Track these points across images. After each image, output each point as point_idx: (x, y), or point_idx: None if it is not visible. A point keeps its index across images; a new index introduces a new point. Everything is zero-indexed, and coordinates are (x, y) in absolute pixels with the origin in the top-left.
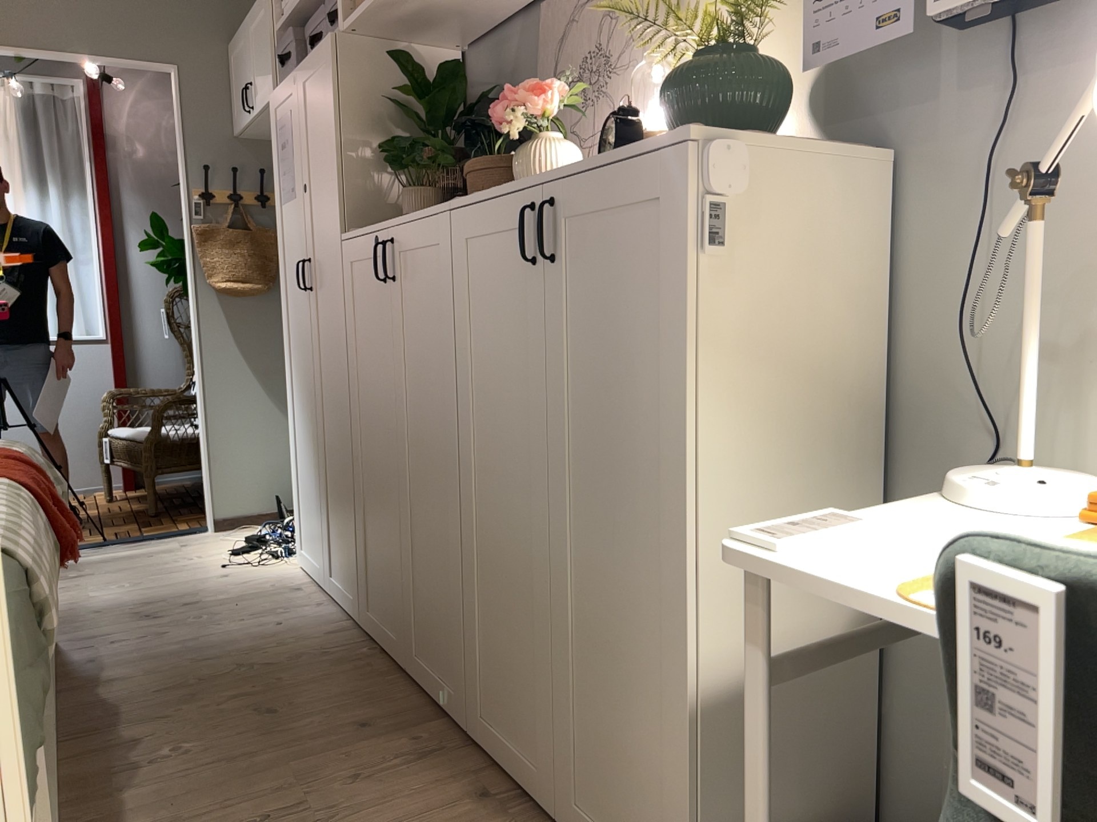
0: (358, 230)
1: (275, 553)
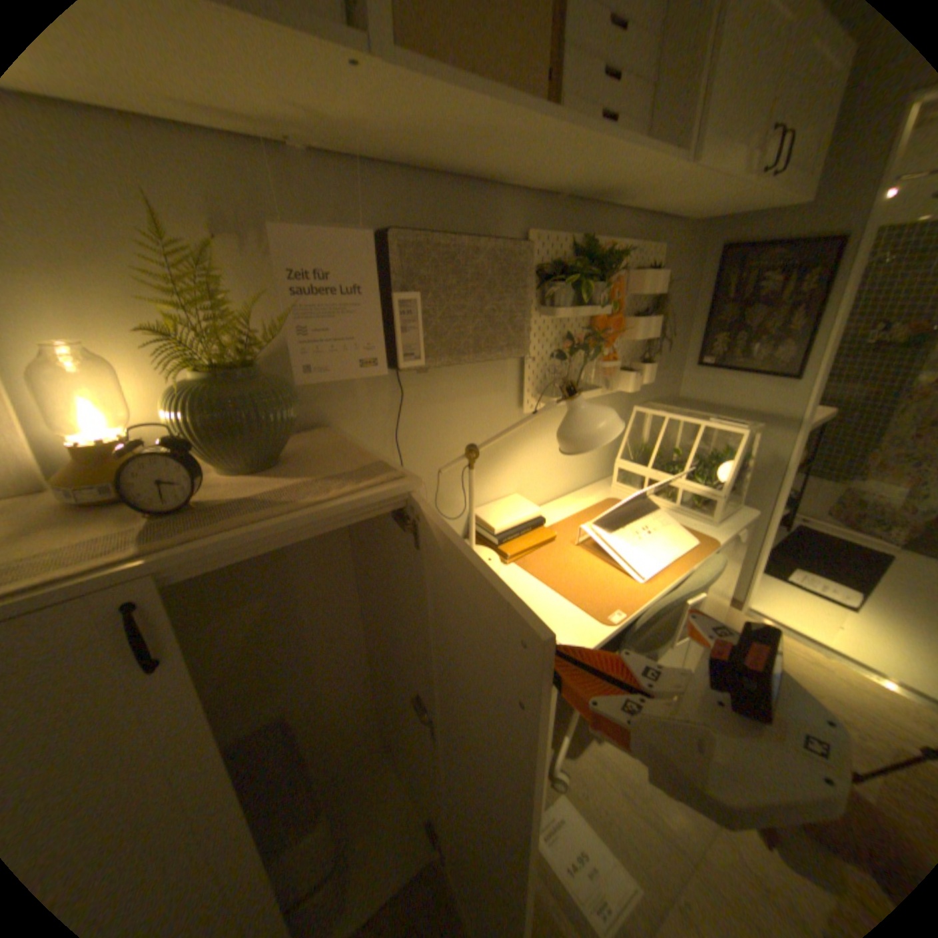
0: None
1: None
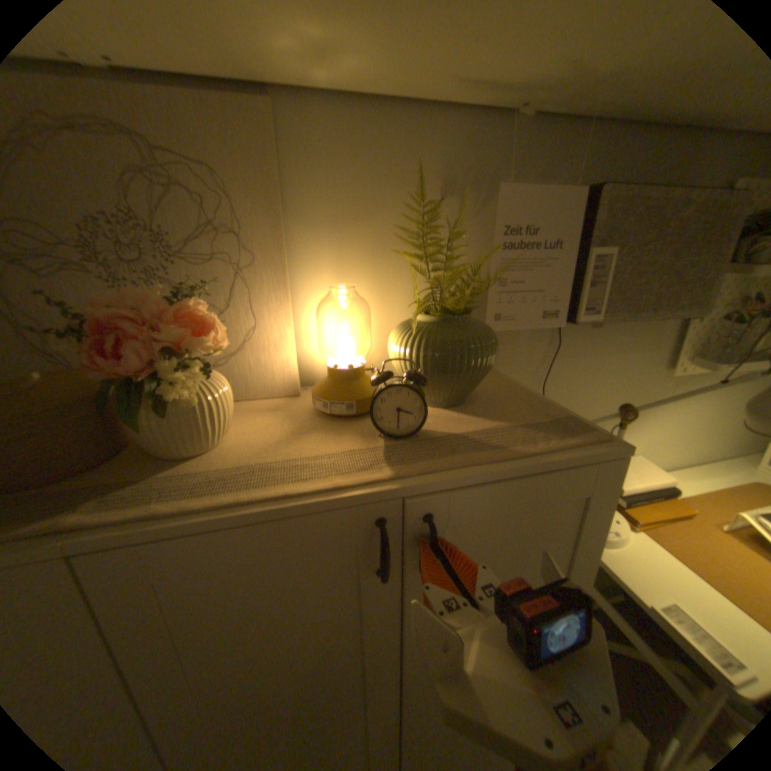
0: None
1: None
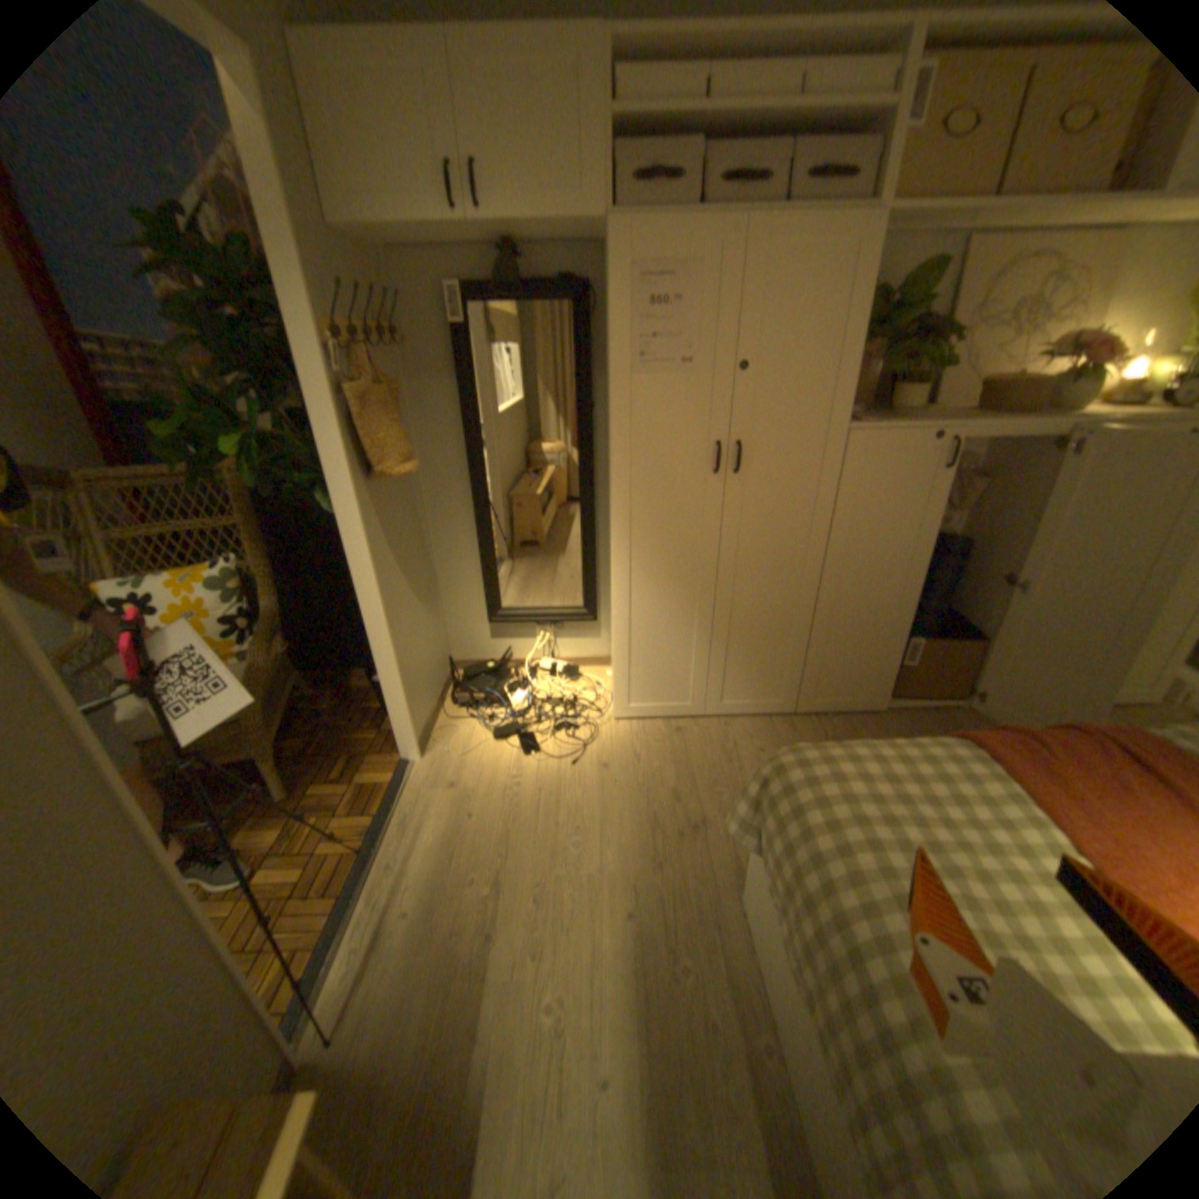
0: (877, 421)
1: (560, 727)
